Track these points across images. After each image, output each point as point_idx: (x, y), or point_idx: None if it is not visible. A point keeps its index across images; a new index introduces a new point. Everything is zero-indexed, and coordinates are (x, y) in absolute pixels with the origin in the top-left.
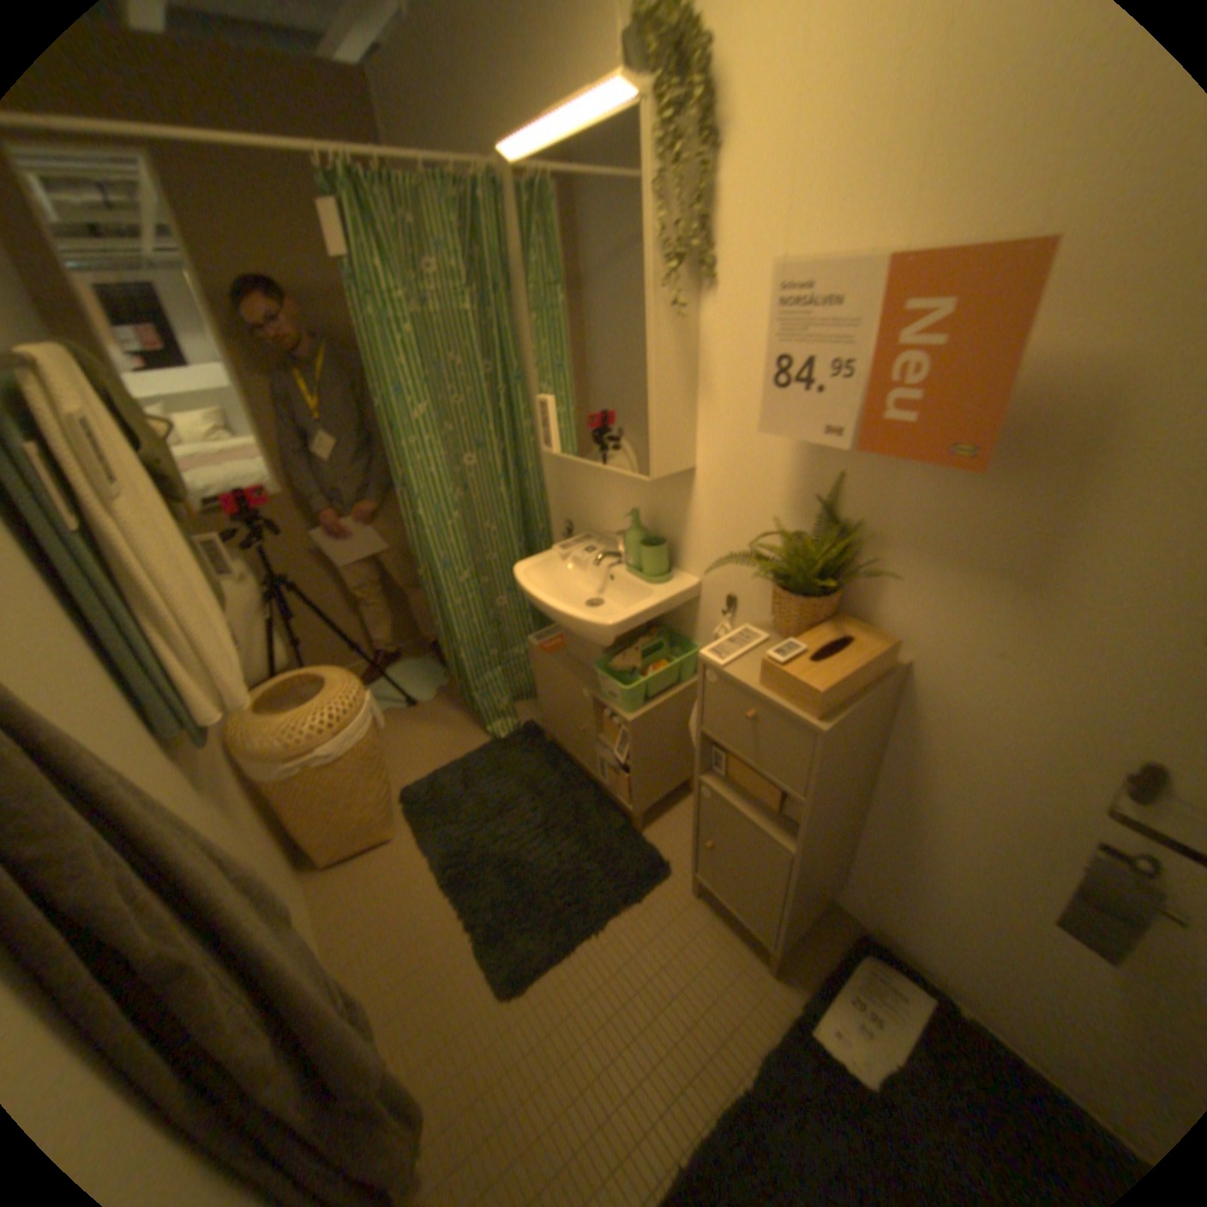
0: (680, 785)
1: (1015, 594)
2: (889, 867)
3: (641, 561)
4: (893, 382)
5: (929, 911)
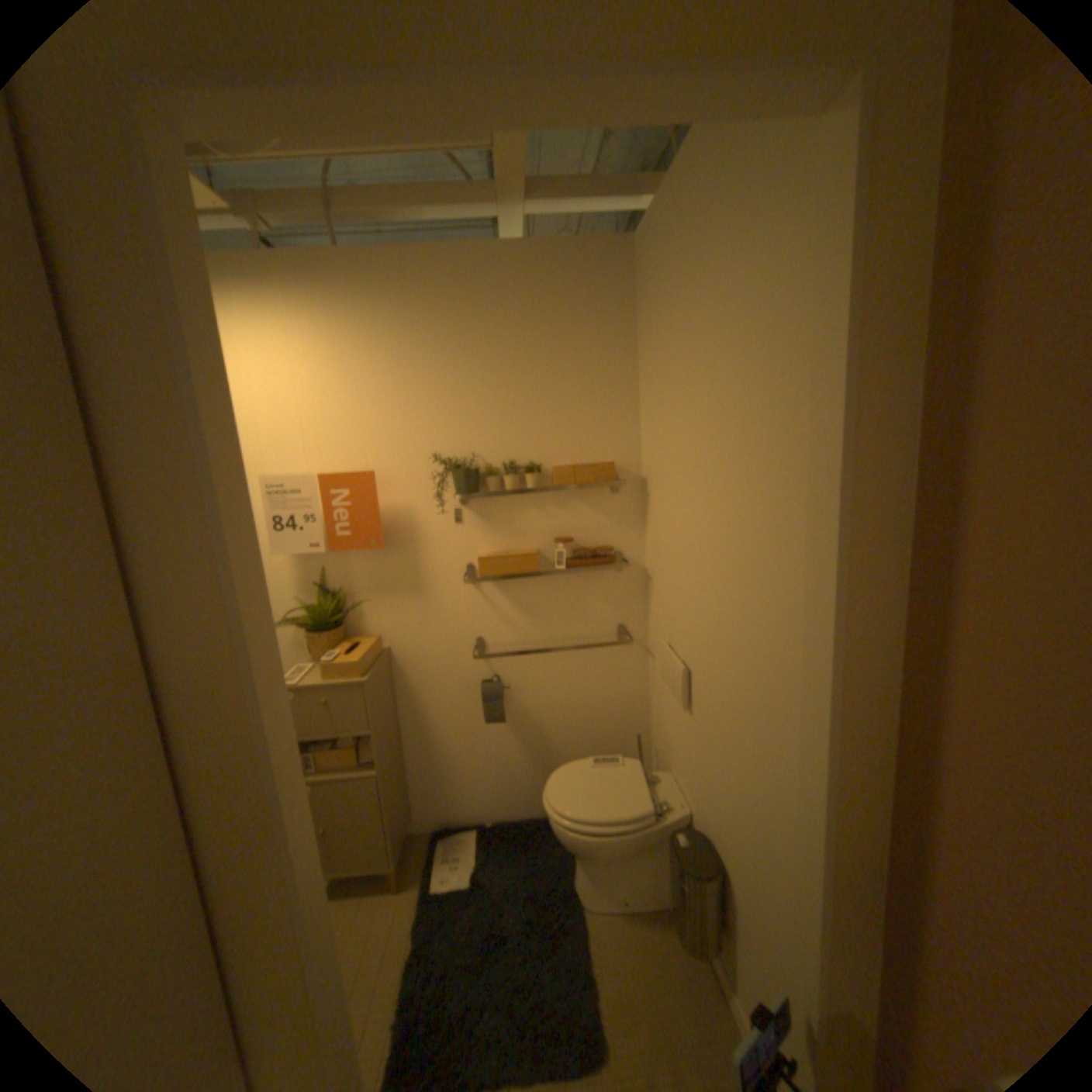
0: None
1: (413, 597)
2: (424, 777)
3: None
4: (336, 523)
5: (450, 784)
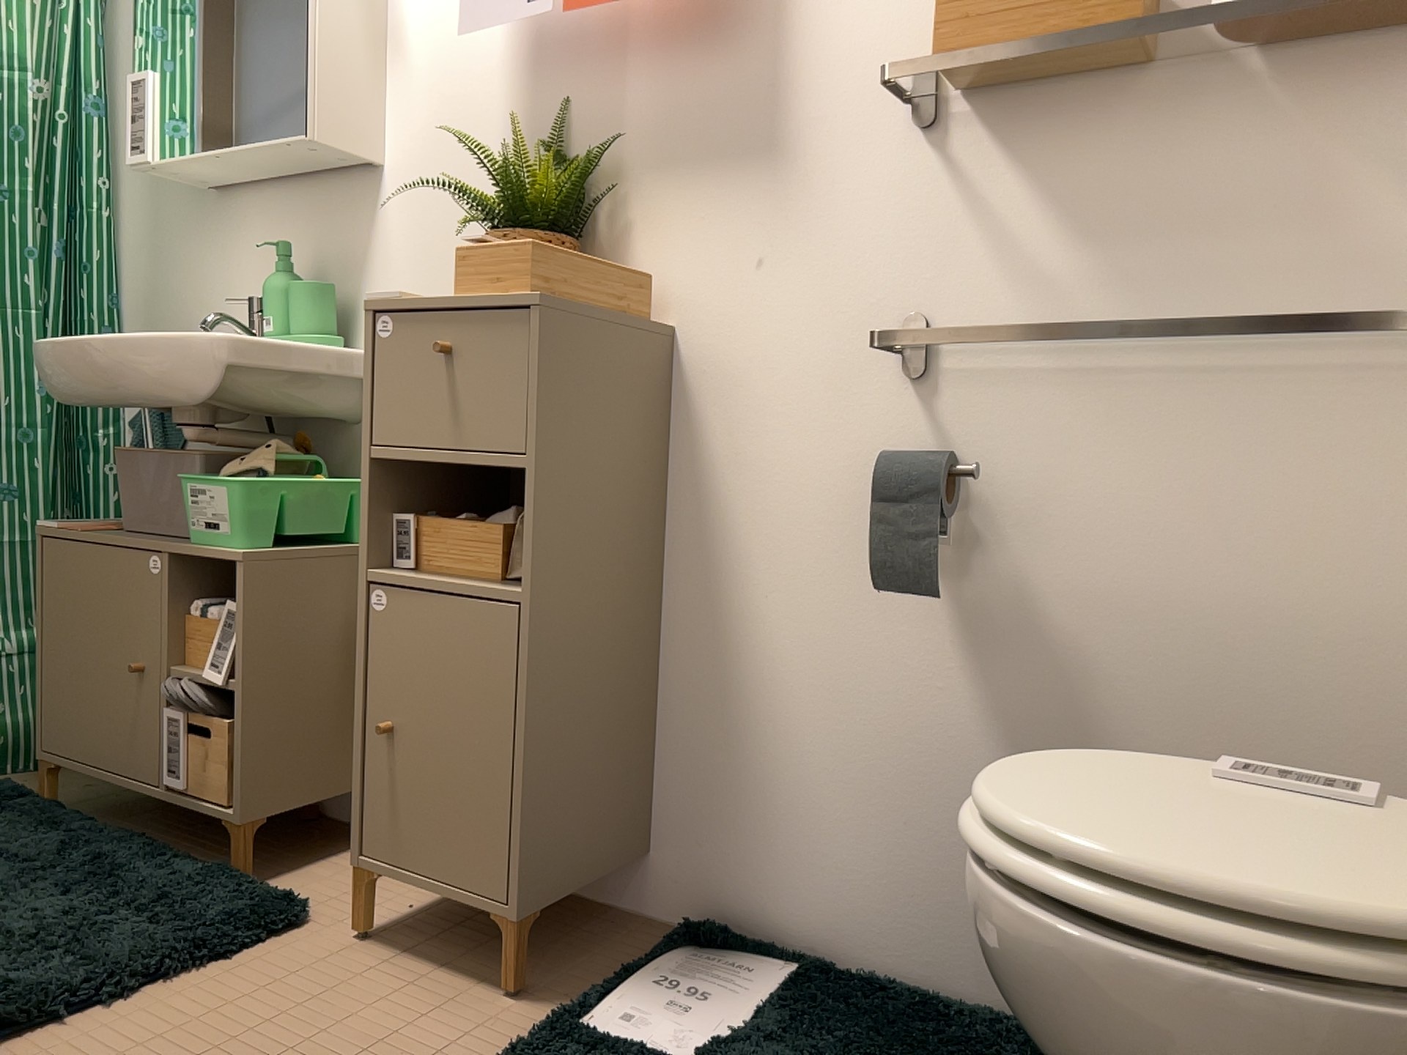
0: (344, 833)
1: (752, 177)
2: (697, 745)
3: (287, 325)
4: None
5: (761, 792)
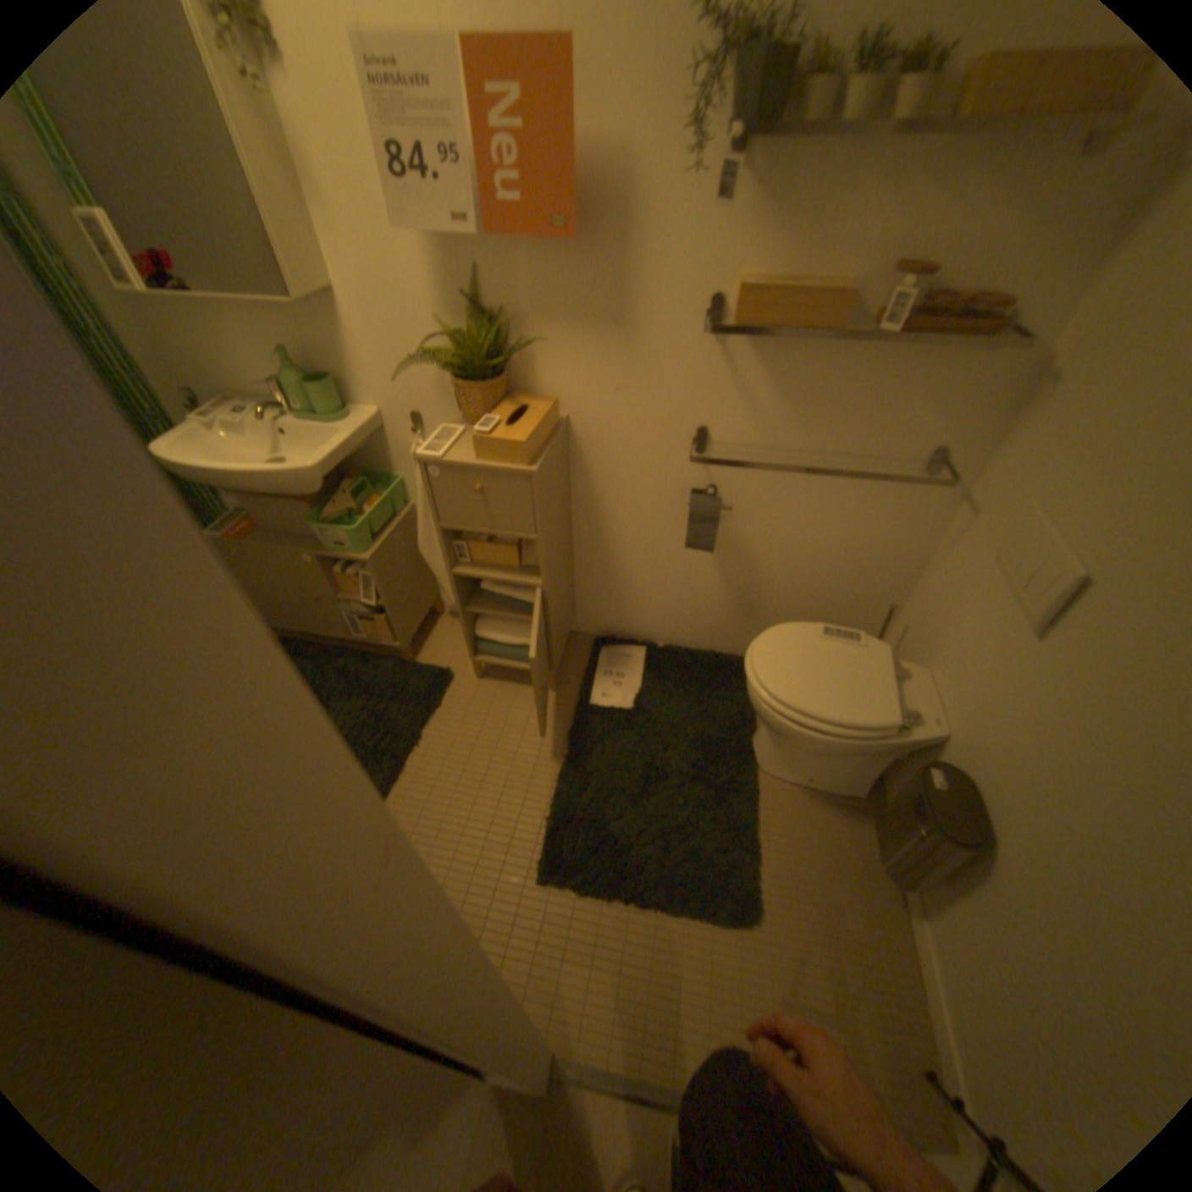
0: (426, 617)
1: (611, 342)
2: (594, 582)
3: (309, 406)
4: (492, 170)
5: (623, 596)
